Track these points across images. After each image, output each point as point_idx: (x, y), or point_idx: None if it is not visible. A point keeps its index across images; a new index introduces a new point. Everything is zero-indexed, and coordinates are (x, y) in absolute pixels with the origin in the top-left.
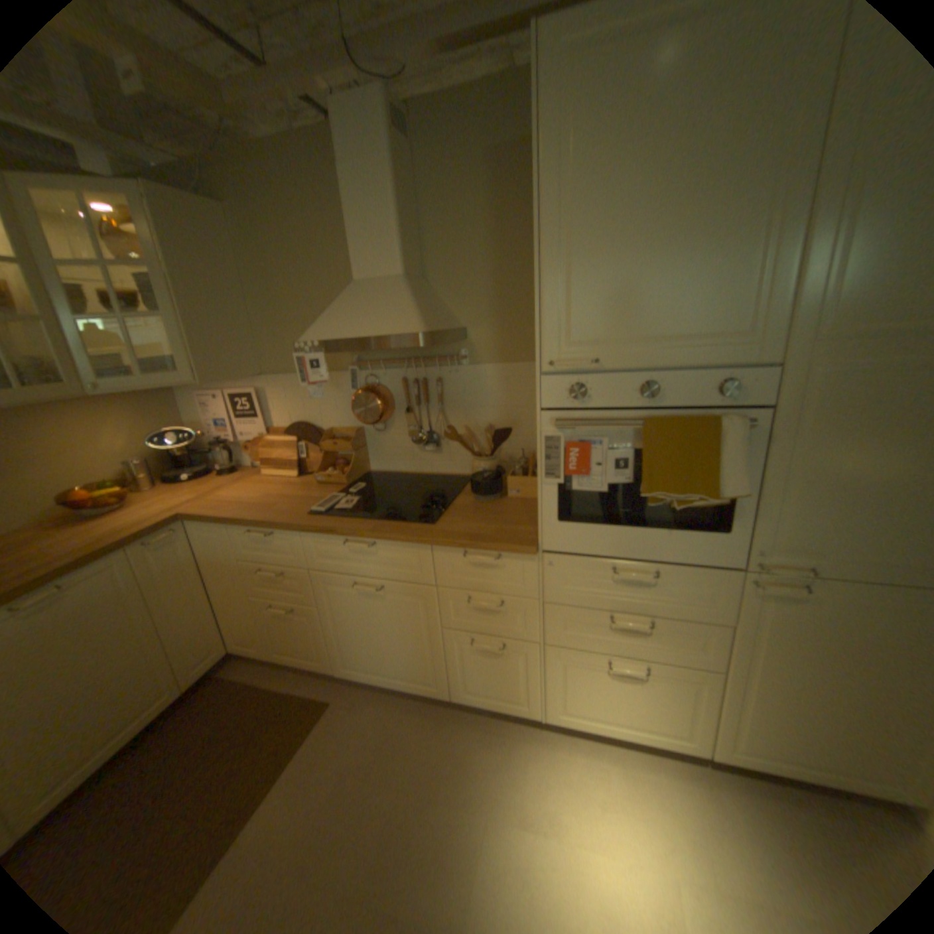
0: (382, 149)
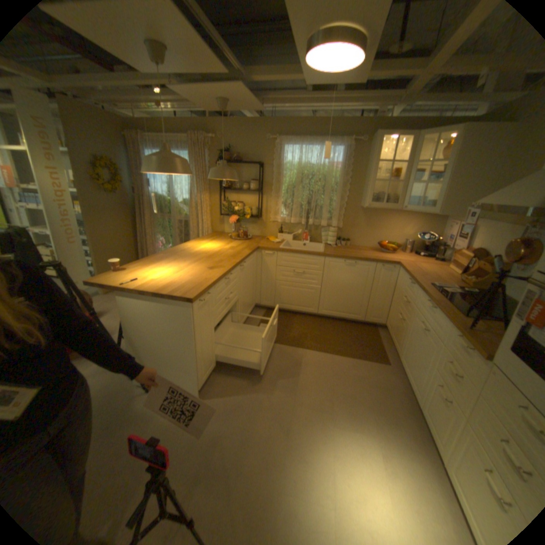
0: None
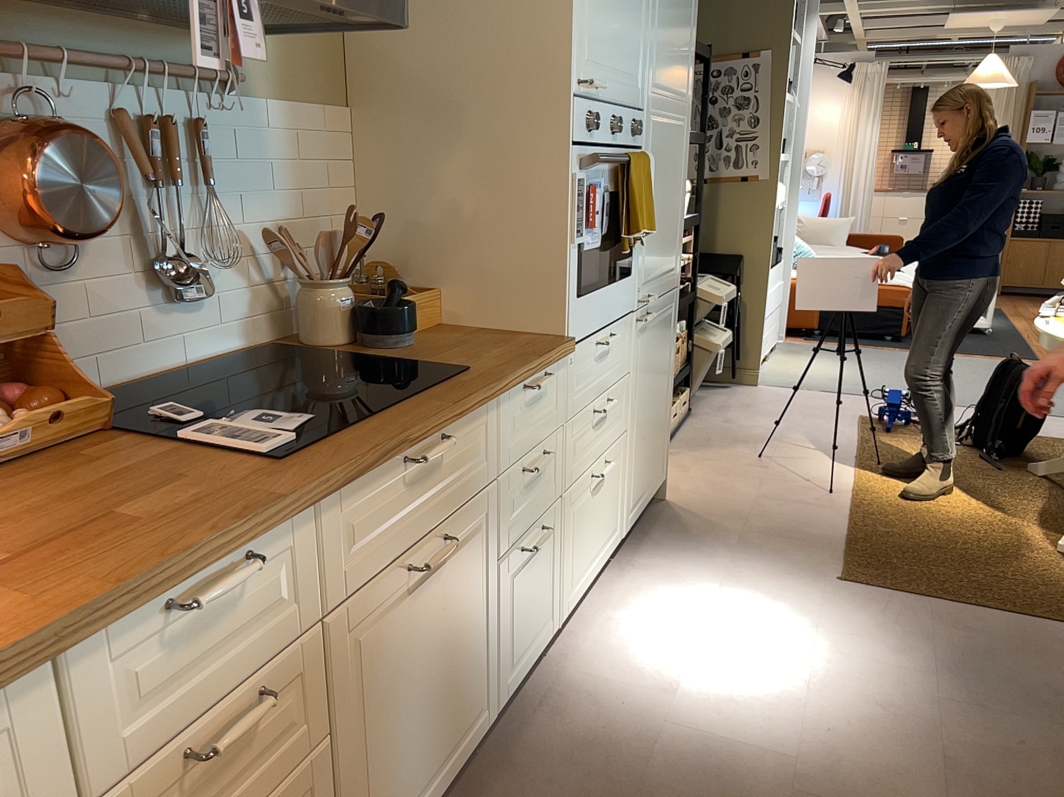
0: None
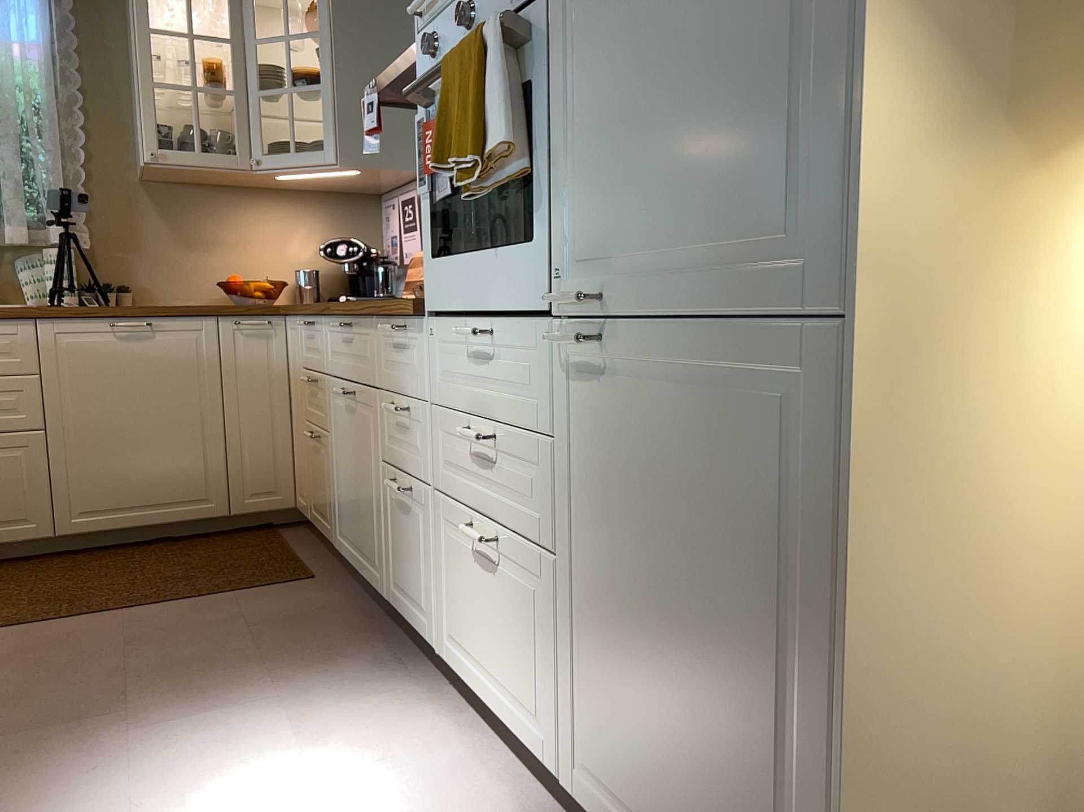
0: None
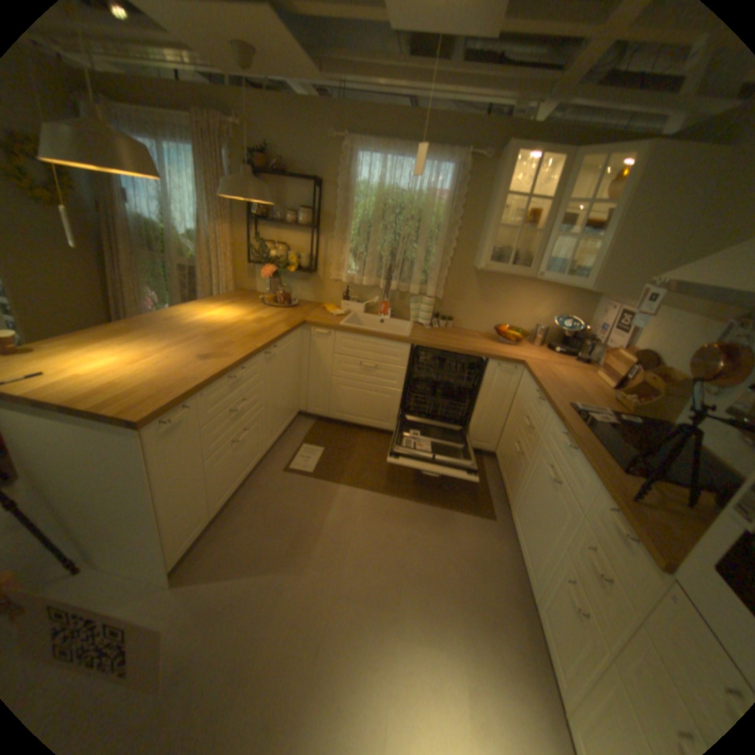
0: None
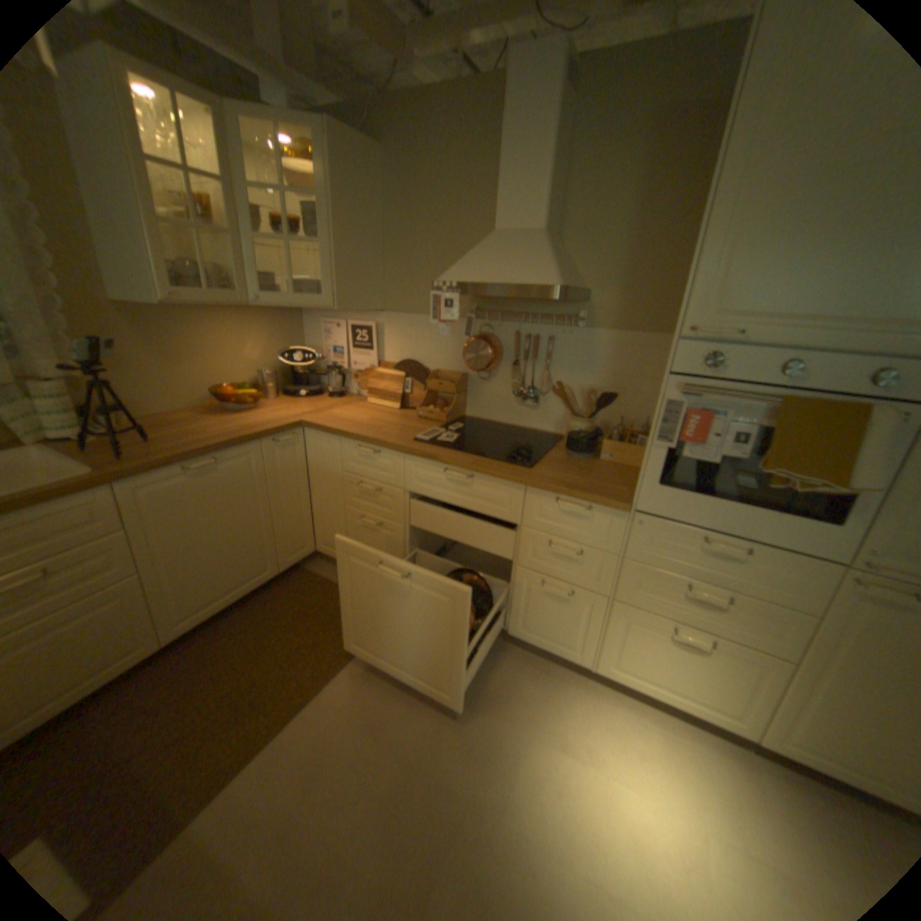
0: (553, 102)
